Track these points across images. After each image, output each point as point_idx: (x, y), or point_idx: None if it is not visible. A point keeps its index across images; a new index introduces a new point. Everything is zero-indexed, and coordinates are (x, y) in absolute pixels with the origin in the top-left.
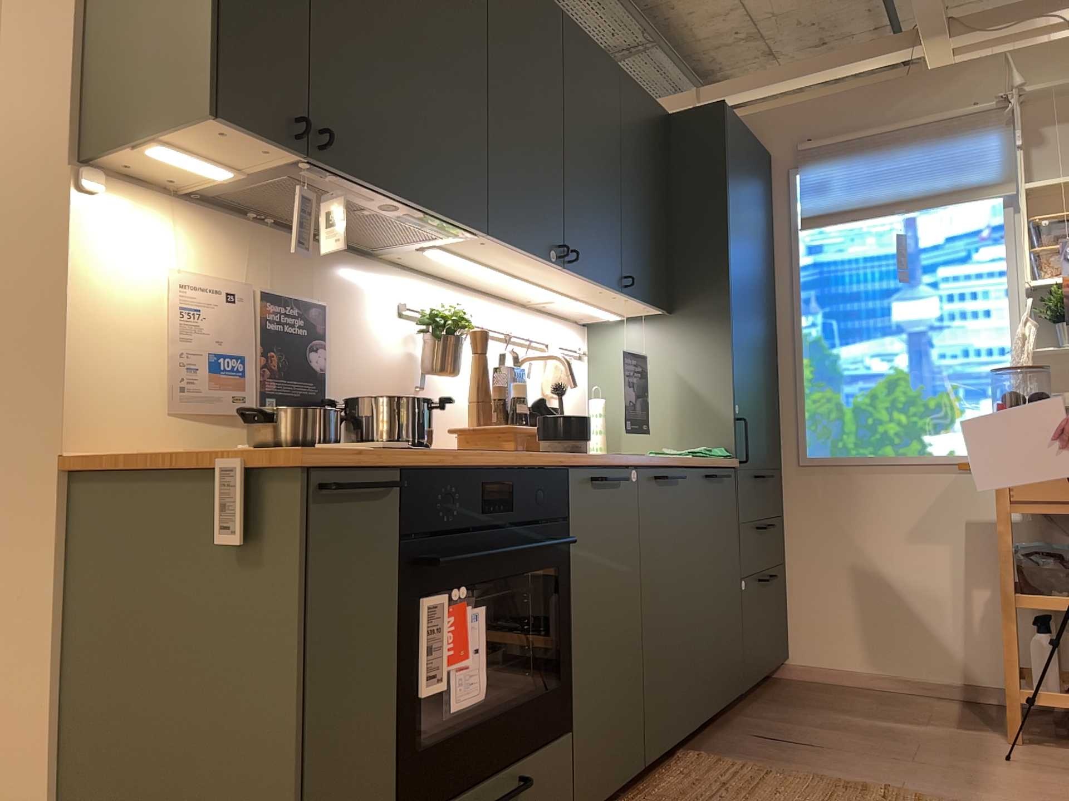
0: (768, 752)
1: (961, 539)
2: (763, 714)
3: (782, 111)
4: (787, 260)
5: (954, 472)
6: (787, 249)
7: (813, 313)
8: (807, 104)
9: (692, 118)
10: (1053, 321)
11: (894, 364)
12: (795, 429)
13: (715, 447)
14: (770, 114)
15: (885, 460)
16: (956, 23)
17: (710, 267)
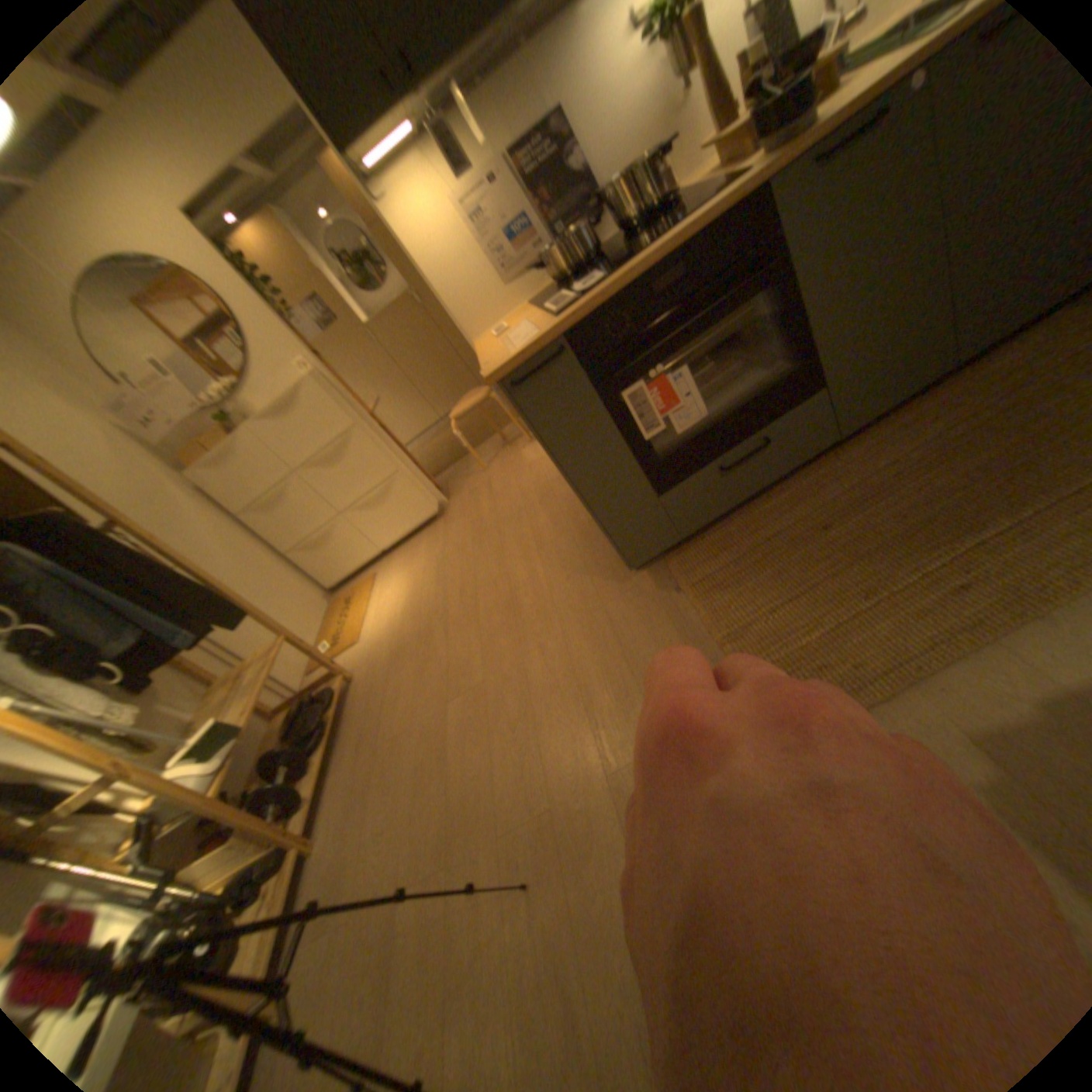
0: None
1: None
2: None
3: None
4: None
5: None
6: None
7: None
8: None
9: None
10: None
11: None
12: None
13: None
14: None
15: None
16: None
17: None
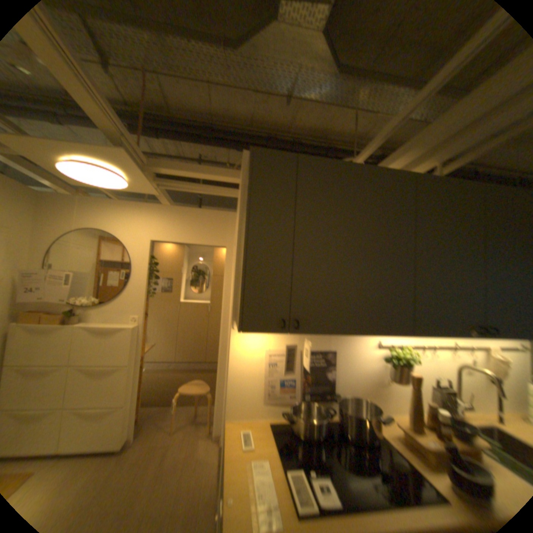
0: None
1: None
2: None
3: None
4: None
5: None
6: None
7: None
8: None
9: None
10: None
11: None
12: None
13: None
14: None
15: None
16: None
17: None
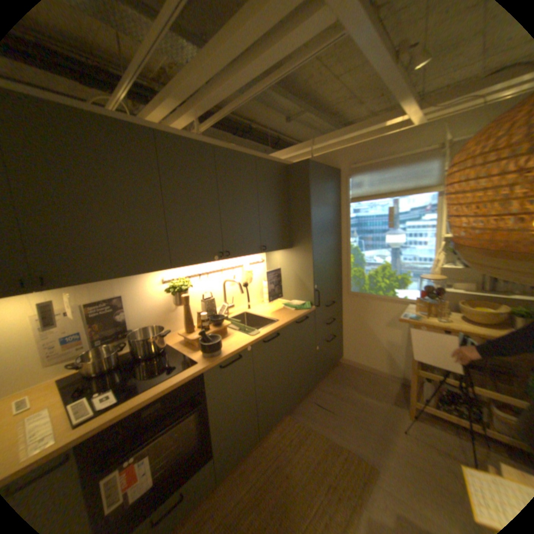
0: (315, 417)
1: (406, 330)
2: (324, 389)
3: (345, 148)
4: (346, 214)
5: (406, 305)
6: (346, 210)
7: (355, 237)
8: (356, 145)
9: (297, 166)
10: (454, 253)
11: (385, 260)
12: (346, 280)
13: (307, 301)
14: (341, 150)
15: (379, 297)
16: (426, 100)
17: (304, 231)
